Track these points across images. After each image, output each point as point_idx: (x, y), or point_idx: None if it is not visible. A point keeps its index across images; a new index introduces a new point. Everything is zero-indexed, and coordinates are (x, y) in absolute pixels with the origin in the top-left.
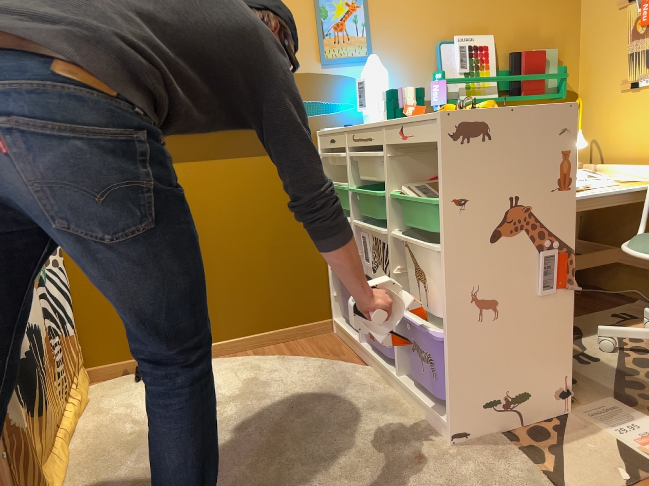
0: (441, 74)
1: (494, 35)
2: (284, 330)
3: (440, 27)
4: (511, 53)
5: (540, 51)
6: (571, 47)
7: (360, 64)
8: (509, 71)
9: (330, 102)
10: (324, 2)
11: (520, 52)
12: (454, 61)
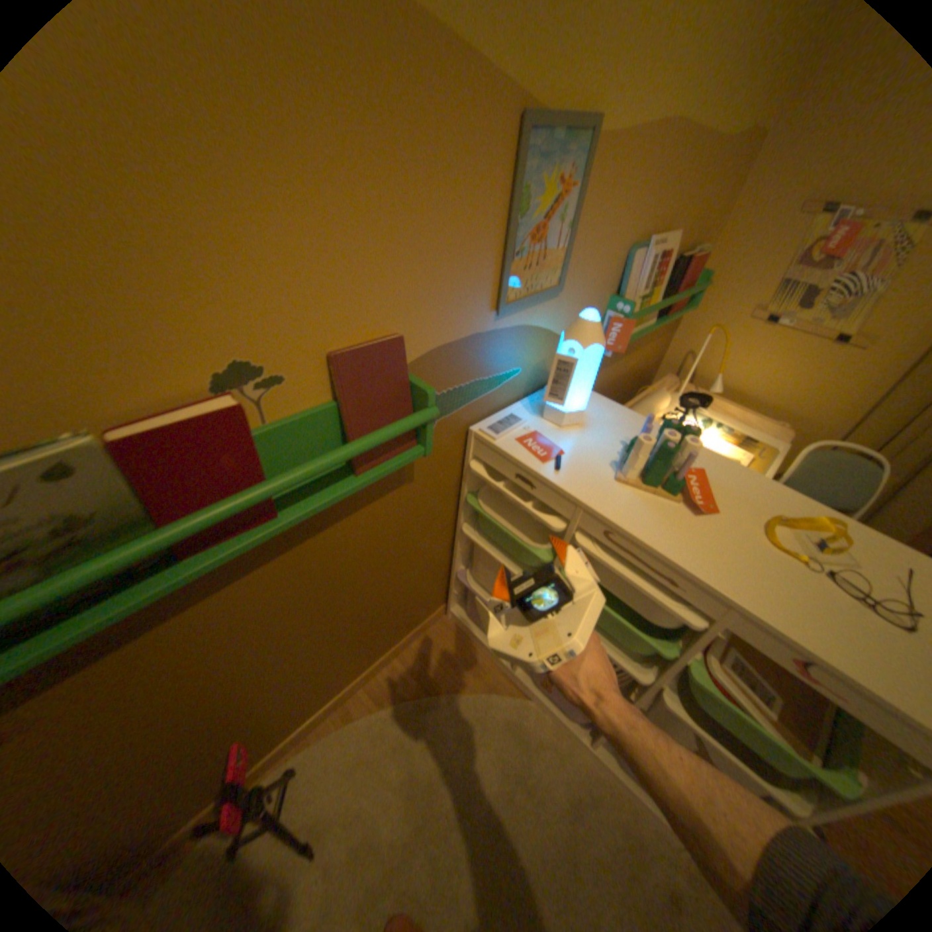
0: (630, 306)
1: (681, 225)
2: (398, 645)
3: (644, 217)
4: (685, 254)
5: (706, 248)
6: (718, 235)
7: (545, 300)
8: (672, 279)
9: (494, 373)
10: (532, 173)
11: (694, 255)
12: (640, 275)
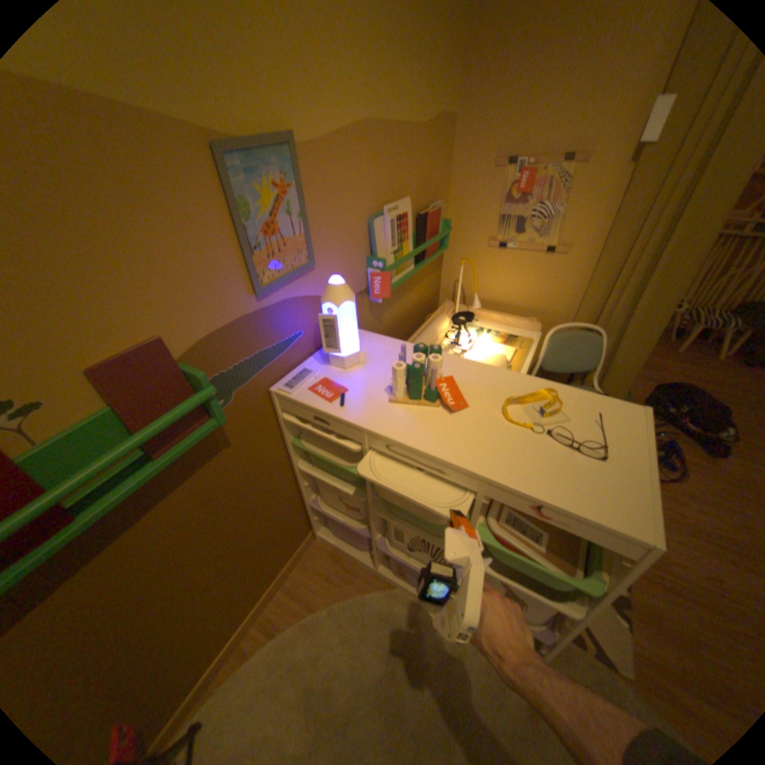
0: (382, 262)
1: (408, 193)
2: (277, 579)
3: (371, 195)
4: (420, 214)
5: (437, 205)
6: (446, 193)
7: (302, 275)
8: (417, 233)
9: (277, 342)
10: (241, 186)
11: (427, 212)
12: (385, 237)
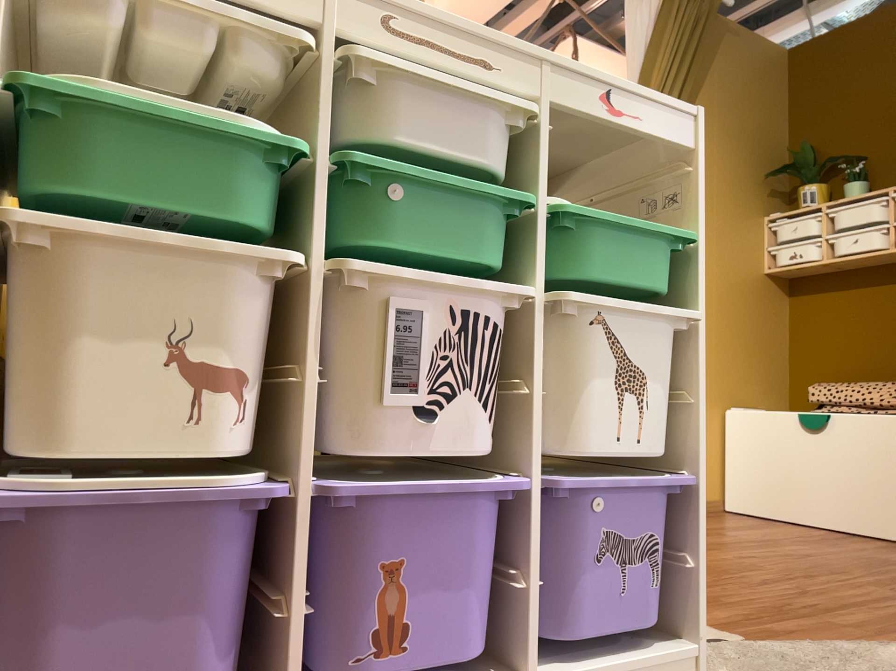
0: None
1: None
2: None
3: None
4: None
5: None
6: None
7: None
8: None
9: None
10: None
11: None
12: None
